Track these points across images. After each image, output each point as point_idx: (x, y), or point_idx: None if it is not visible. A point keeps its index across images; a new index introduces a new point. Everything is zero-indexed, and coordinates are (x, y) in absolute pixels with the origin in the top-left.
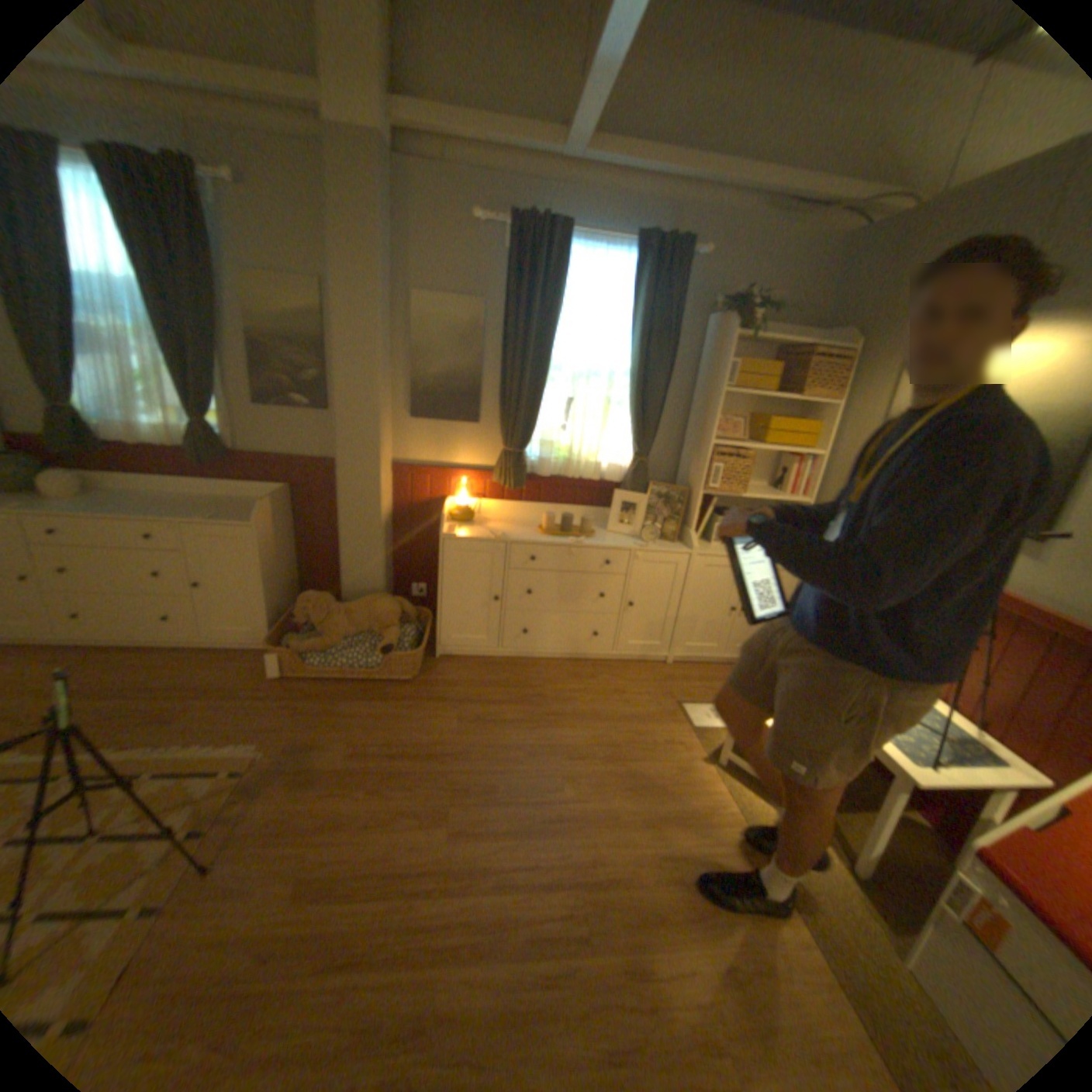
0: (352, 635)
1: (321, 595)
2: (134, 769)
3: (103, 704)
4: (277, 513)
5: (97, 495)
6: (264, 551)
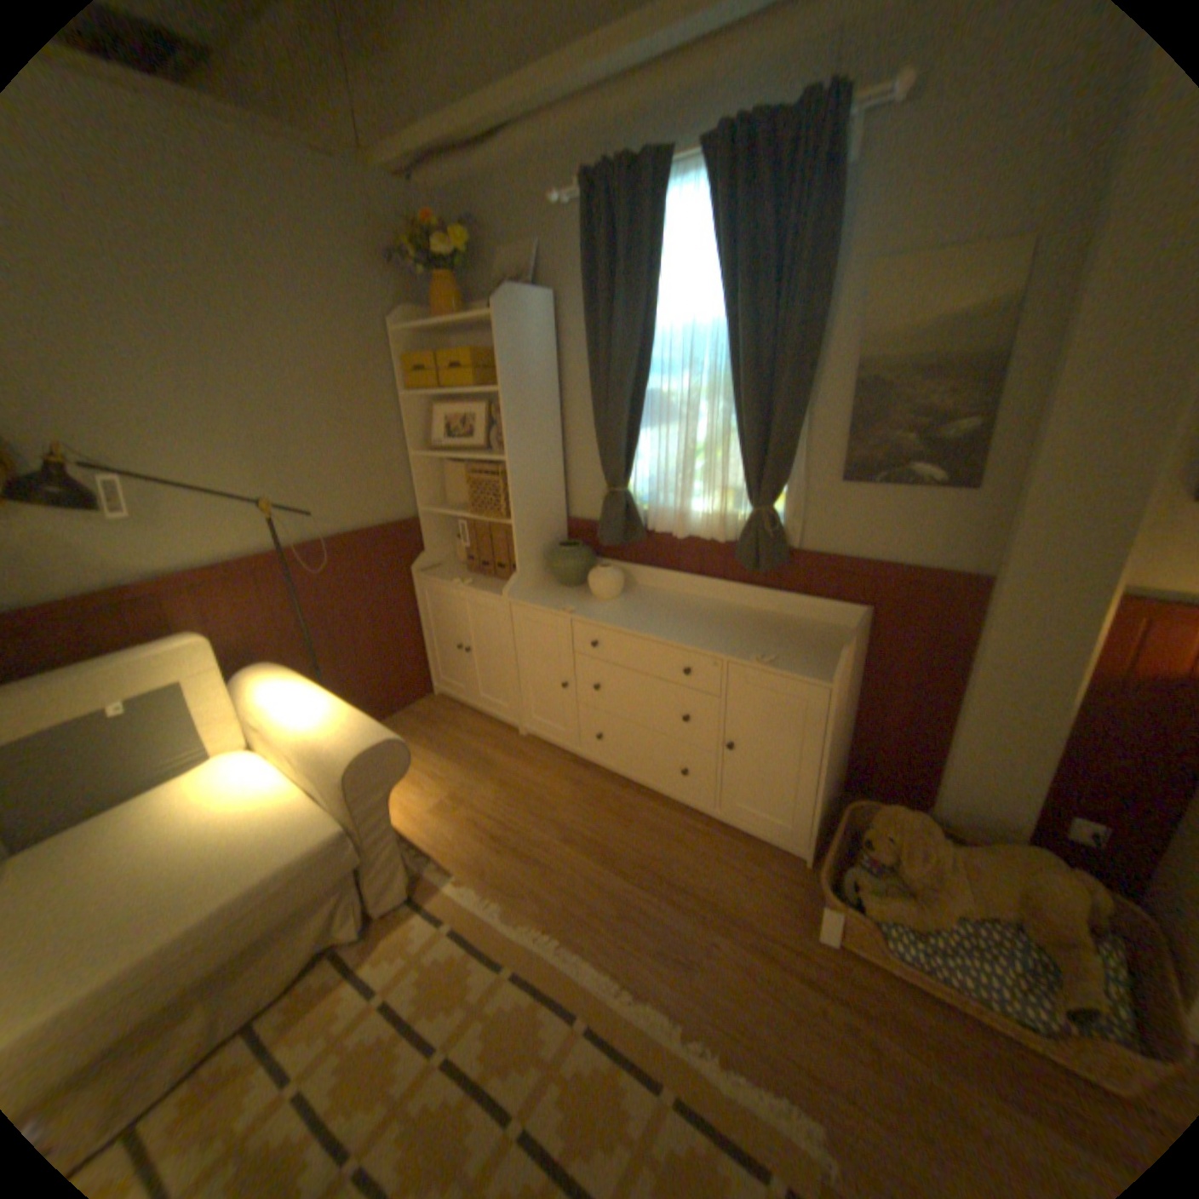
0: (975, 921)
1: (921, 823)
2: (649, 1065)
3: (615, 883)
4: (855, 658)
5: (635, 595)
6: (836, 725)
